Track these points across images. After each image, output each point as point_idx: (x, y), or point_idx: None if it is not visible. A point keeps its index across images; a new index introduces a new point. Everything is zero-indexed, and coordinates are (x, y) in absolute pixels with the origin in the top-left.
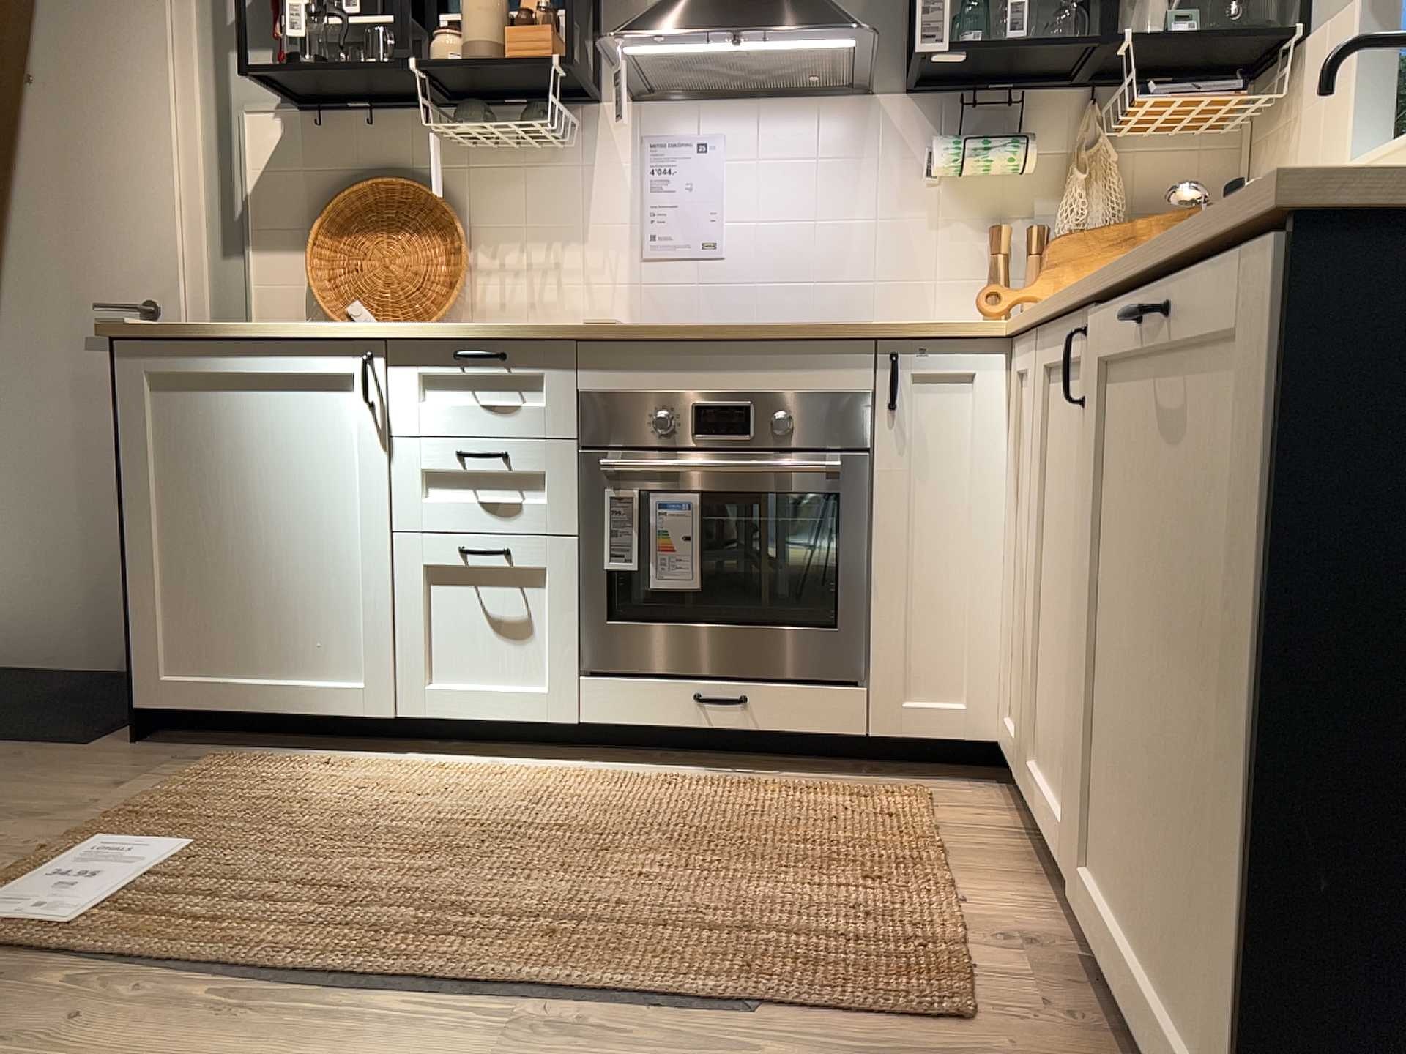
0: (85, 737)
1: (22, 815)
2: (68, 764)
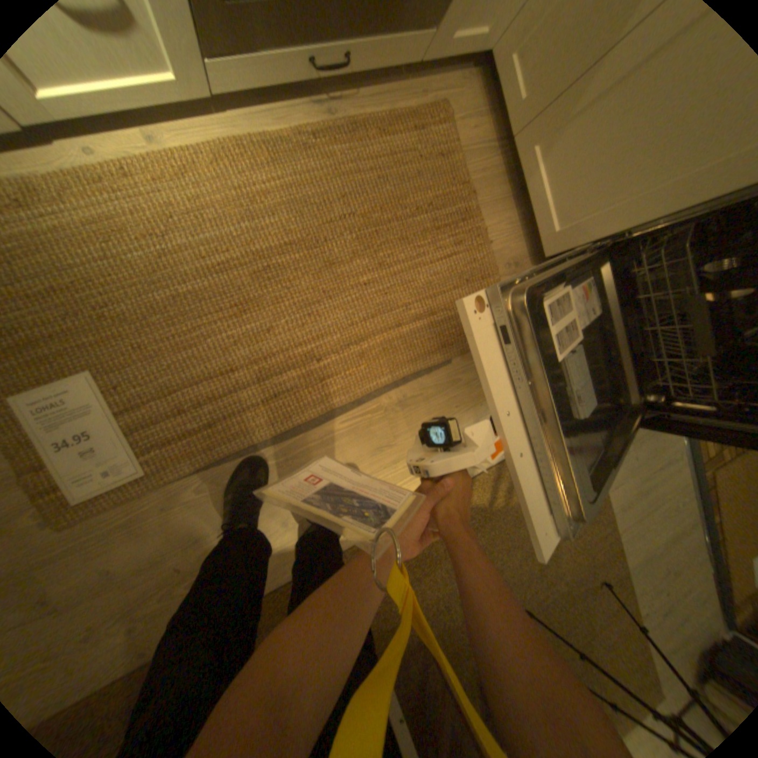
0: None
1: None
2: None
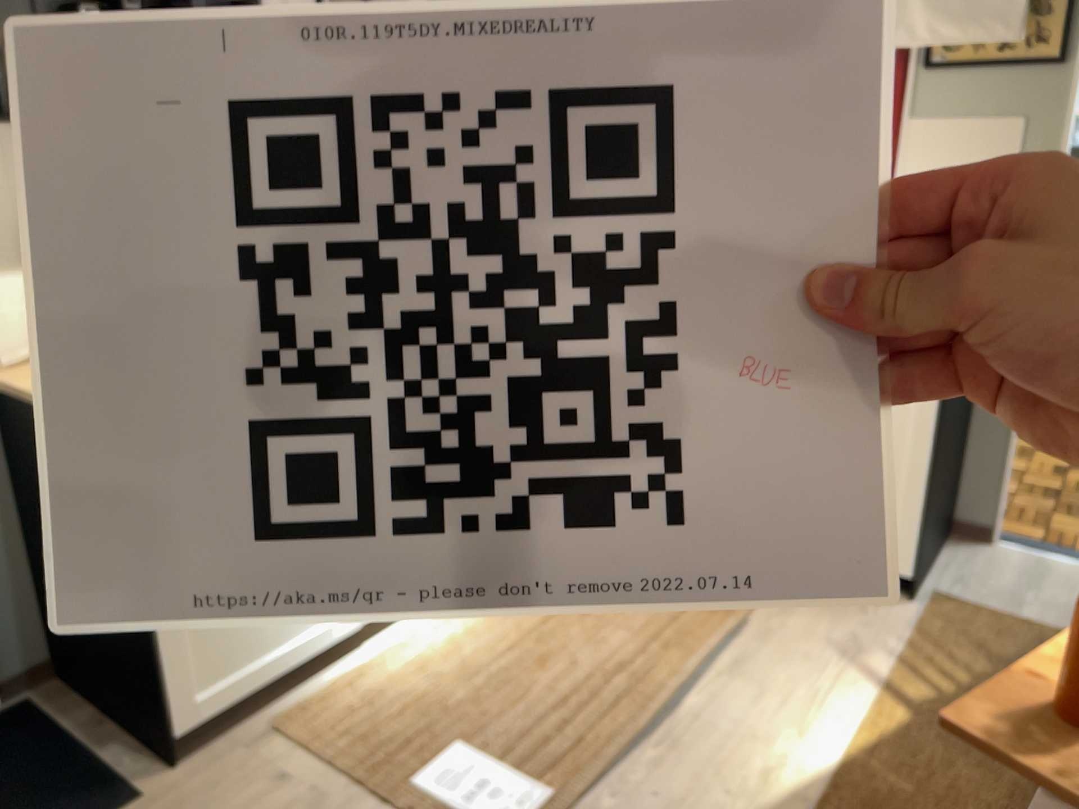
0: (123, 797)
1: None
2: None
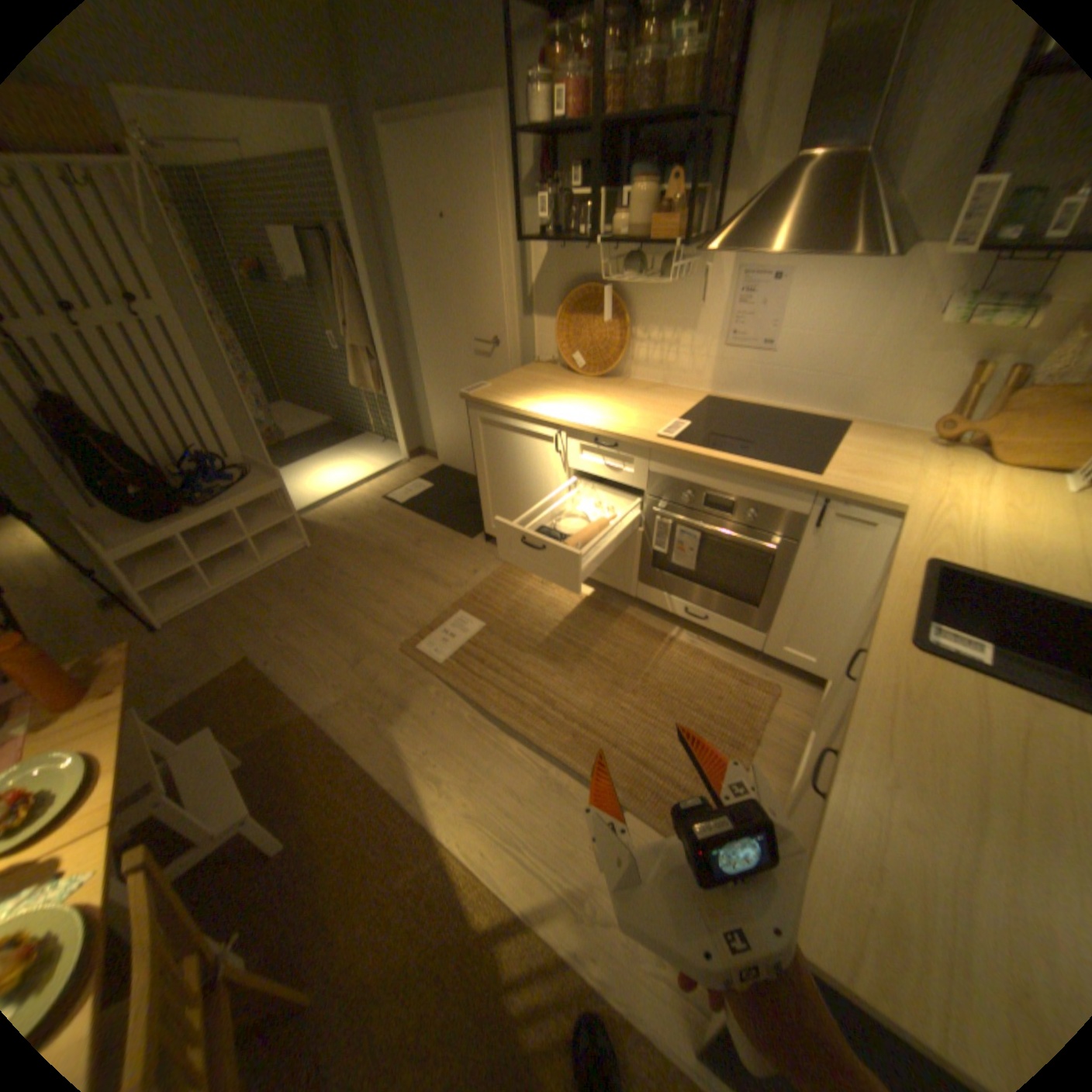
0: (472, 534)
1: (444, 582)
2: (463, 551)
